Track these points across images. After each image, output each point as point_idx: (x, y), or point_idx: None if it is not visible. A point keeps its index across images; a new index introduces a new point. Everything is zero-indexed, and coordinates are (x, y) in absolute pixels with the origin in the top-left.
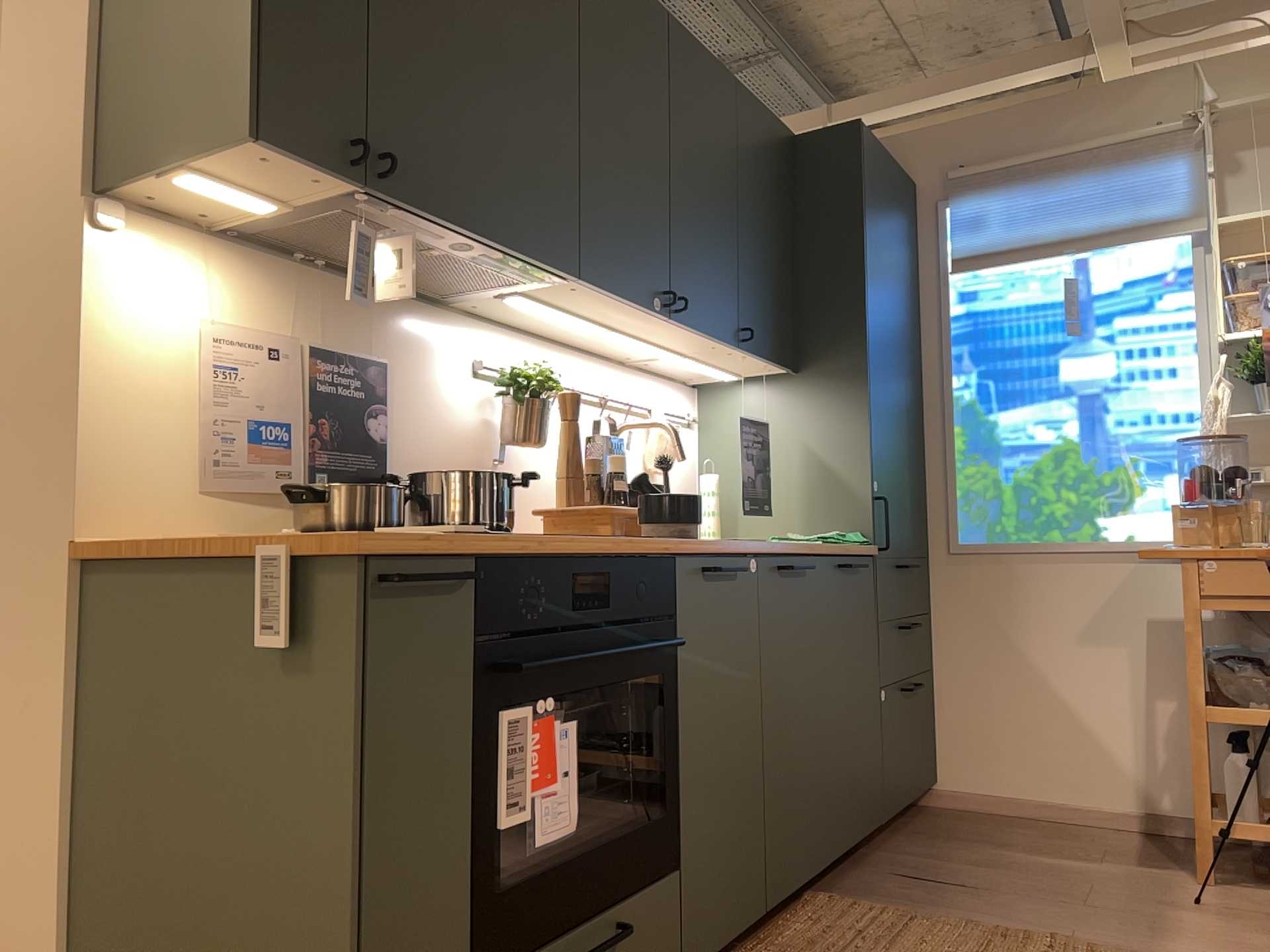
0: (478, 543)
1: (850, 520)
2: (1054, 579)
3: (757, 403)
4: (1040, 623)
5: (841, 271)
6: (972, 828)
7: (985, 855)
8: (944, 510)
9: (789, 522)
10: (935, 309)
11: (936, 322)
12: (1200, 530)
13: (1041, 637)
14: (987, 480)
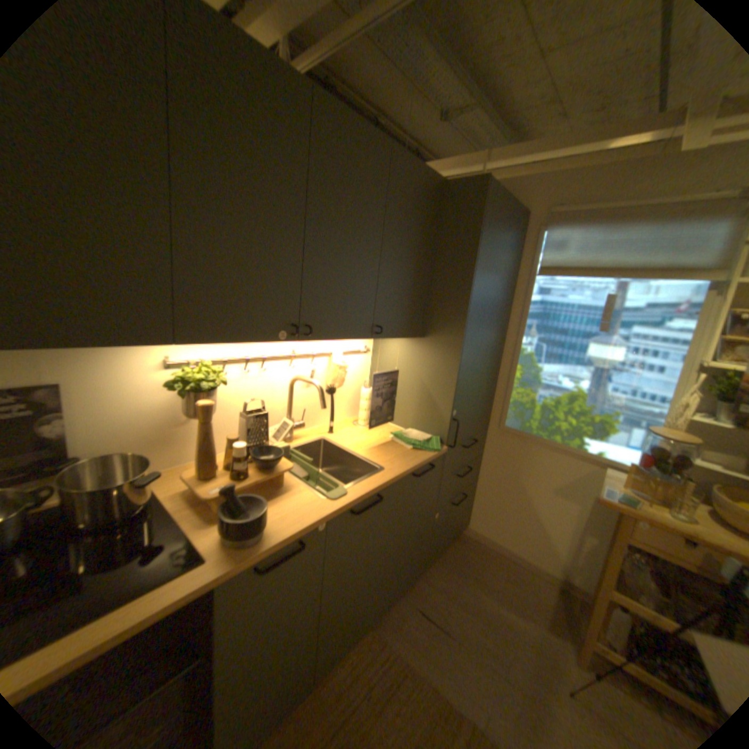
0: None
1: (435, 428)
2: (550, 460)
3: (400, 349)
4: (536, 478)
5: (458, 281)
6: (475, 564)
7: (471, 598)
8: (500, 406)
9: (405, 417)
10: (523, 294)
11: (521, 302)
12: (645, 486)
13: (535, 485)
14: (527, 399)
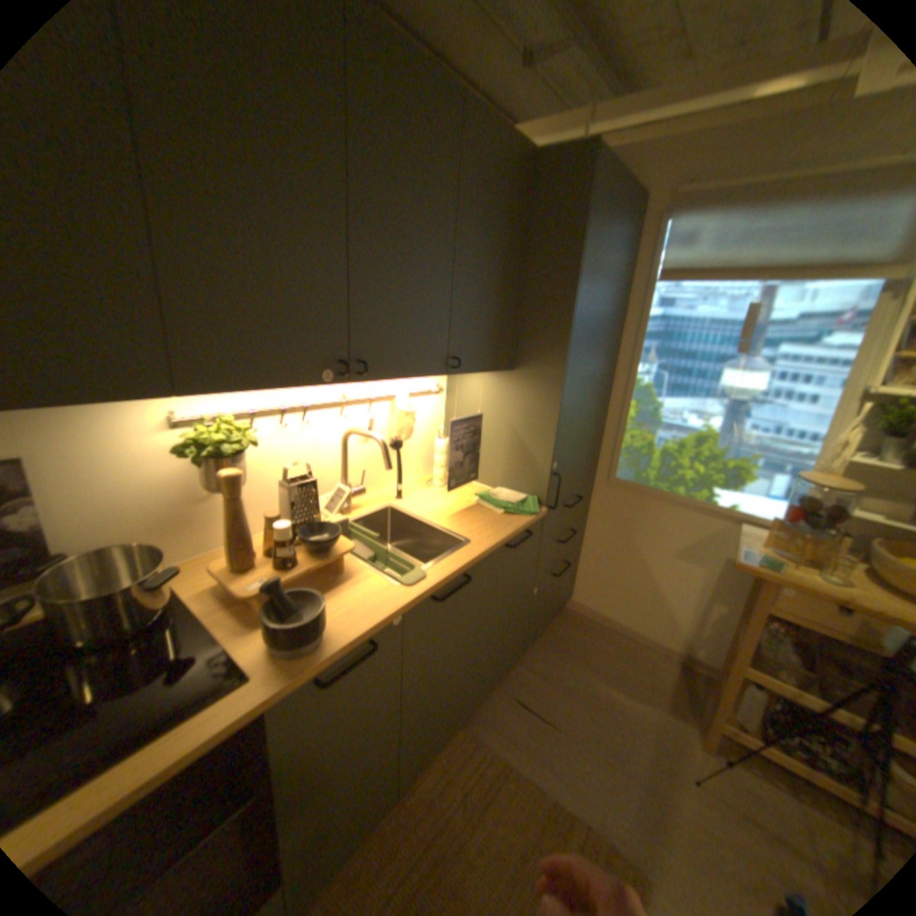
0: None
1: (530, 486)
2: (671, 517)
3: (482, 386)
4: (654, 539)
5: (557, 293)
6: (580, 642)
7: (577, 682)
8: (610, 454)
9: (492, 474)
10: (639, 308)
11: (636, 319)
12: (790, 544)
13: (652, 547)
14: (643, 443)
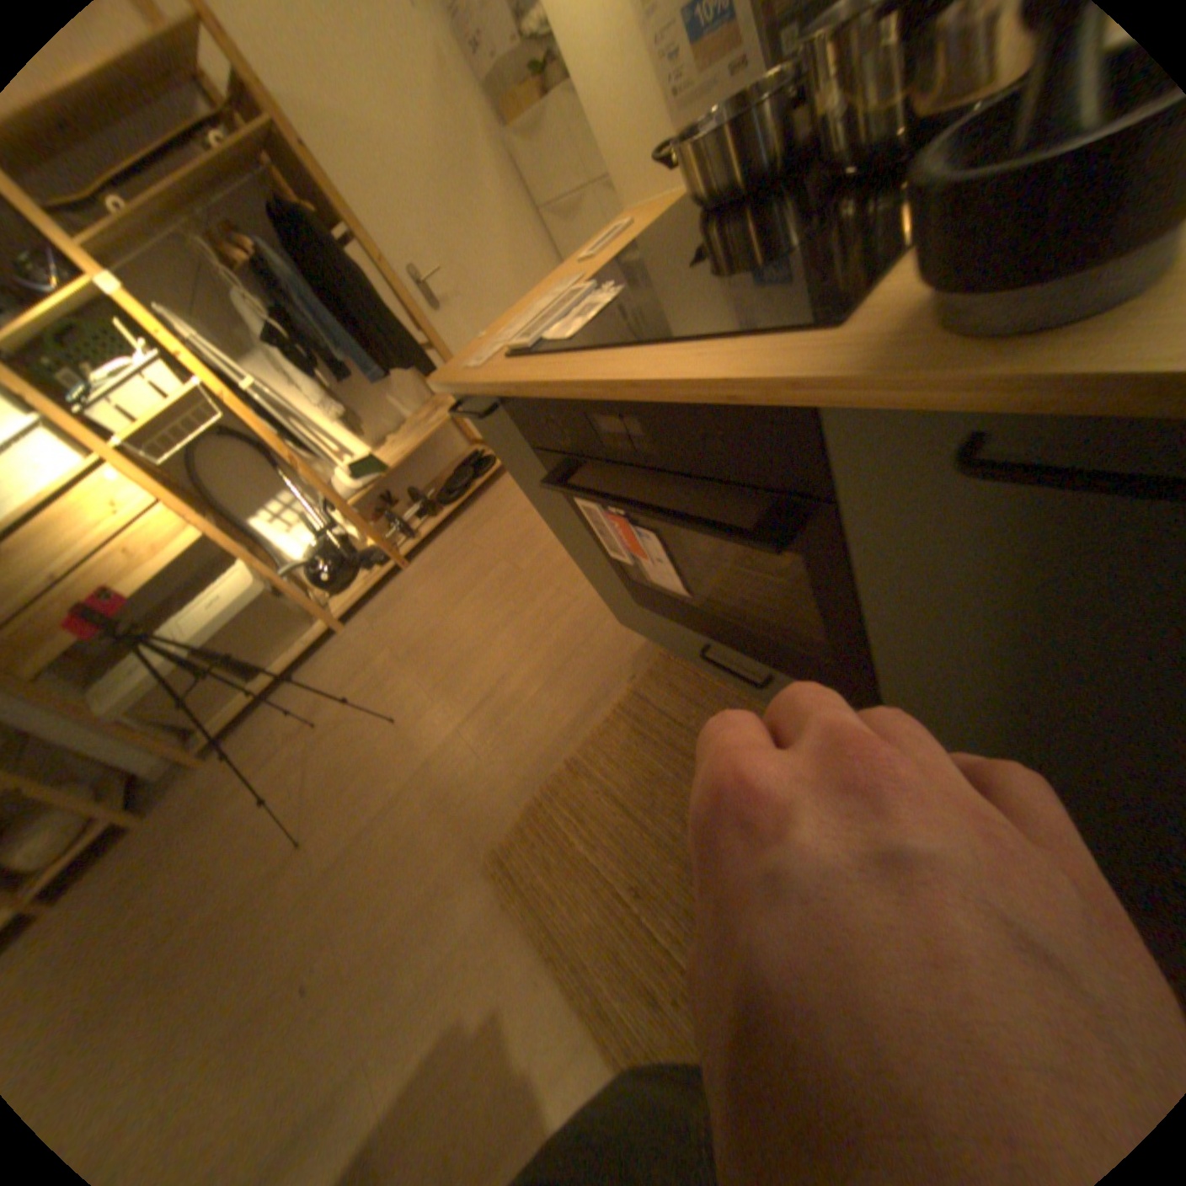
0: (476, 389)
1: None
2: None
3: None
4: None
5: None
6: None
7: None
8: None
9: None
10: None
11: None
12: None
13: None
14: None
